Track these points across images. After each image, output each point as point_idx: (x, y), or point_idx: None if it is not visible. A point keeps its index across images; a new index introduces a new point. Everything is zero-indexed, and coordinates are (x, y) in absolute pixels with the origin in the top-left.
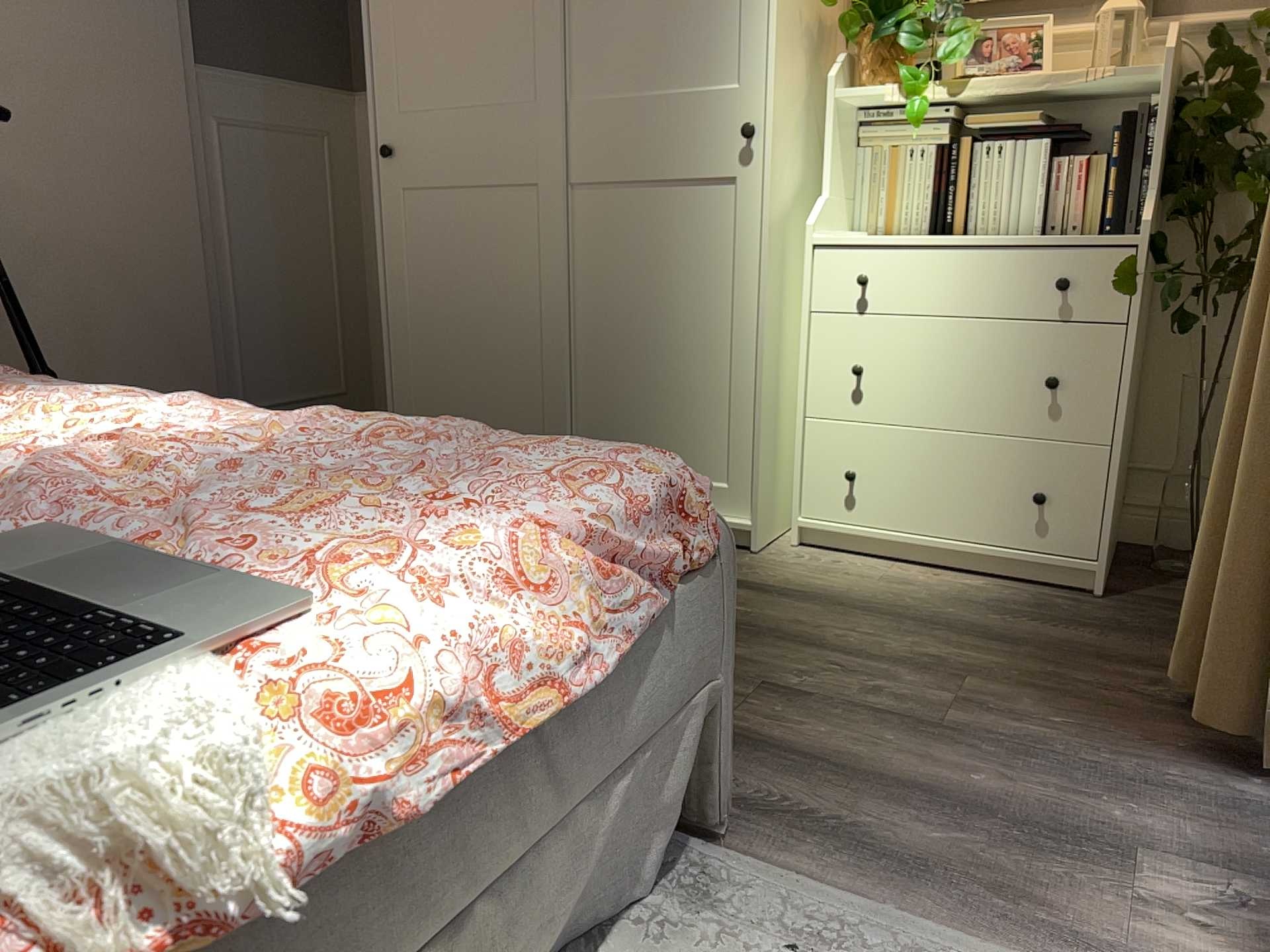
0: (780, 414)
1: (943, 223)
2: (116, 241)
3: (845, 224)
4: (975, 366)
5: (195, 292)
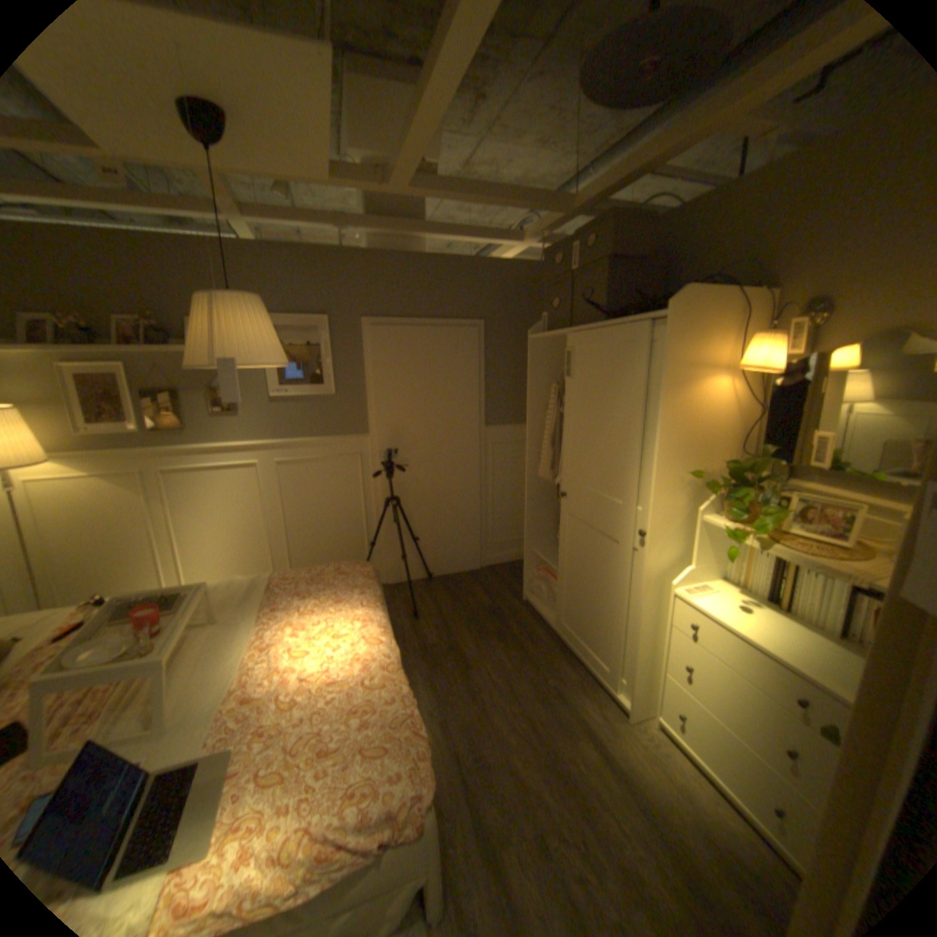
0: (655, 662)
1: (777, 598)
2: (446, 491)
3: (716, 575)
4: (749, 710)
5: (473, 505)
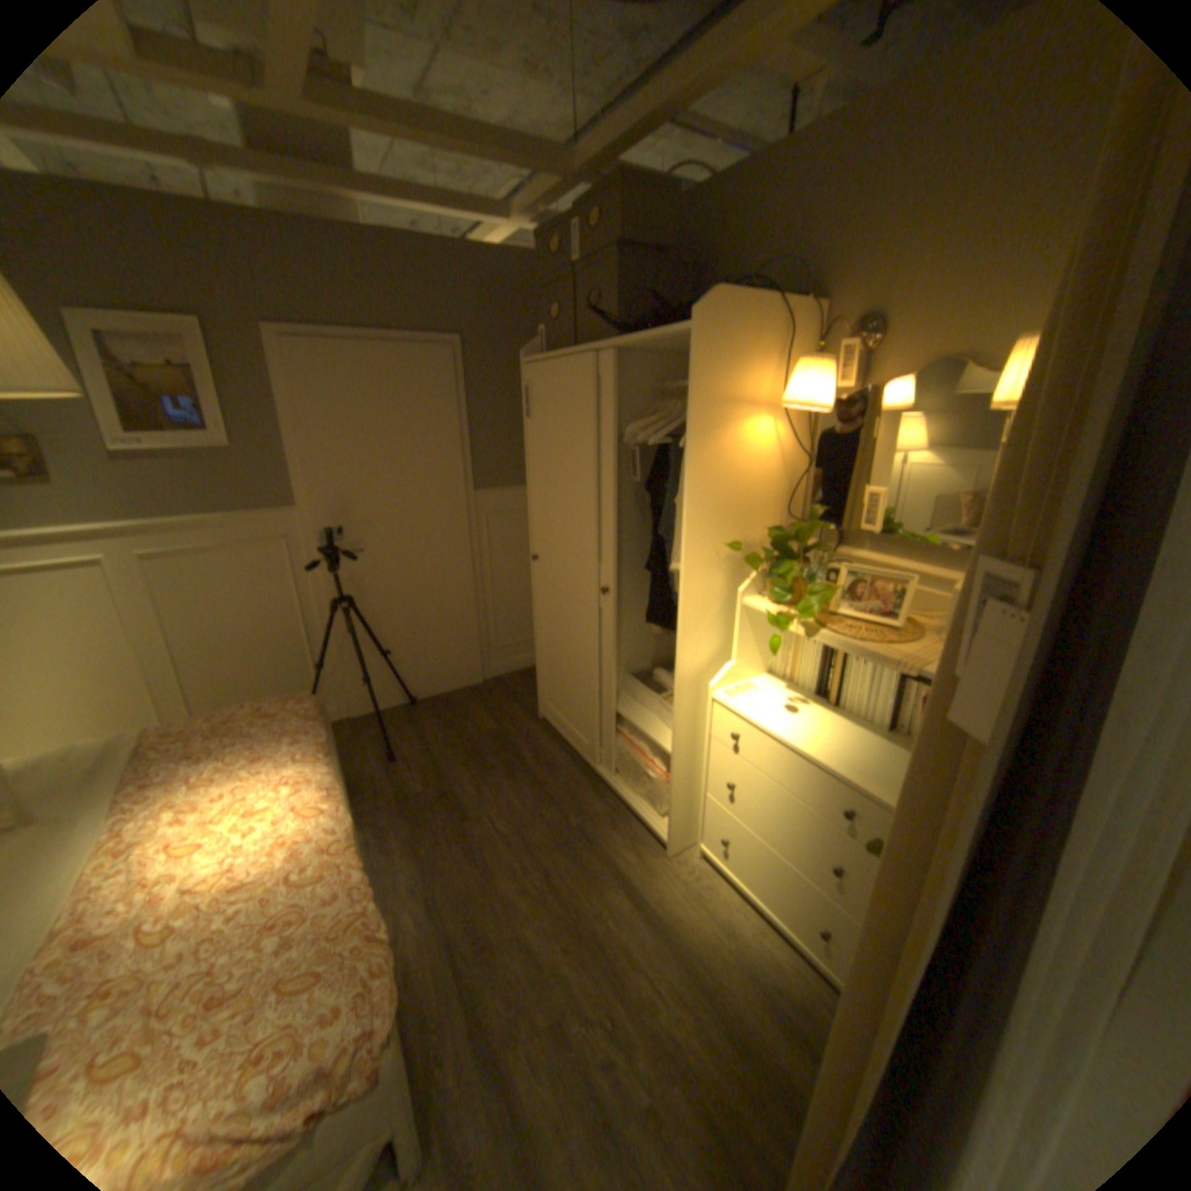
0: (694, 780)
1: (825, 690)
2: (426, 582)
3: (760, 668)
4: (794, 826)
5: (466, 599)
